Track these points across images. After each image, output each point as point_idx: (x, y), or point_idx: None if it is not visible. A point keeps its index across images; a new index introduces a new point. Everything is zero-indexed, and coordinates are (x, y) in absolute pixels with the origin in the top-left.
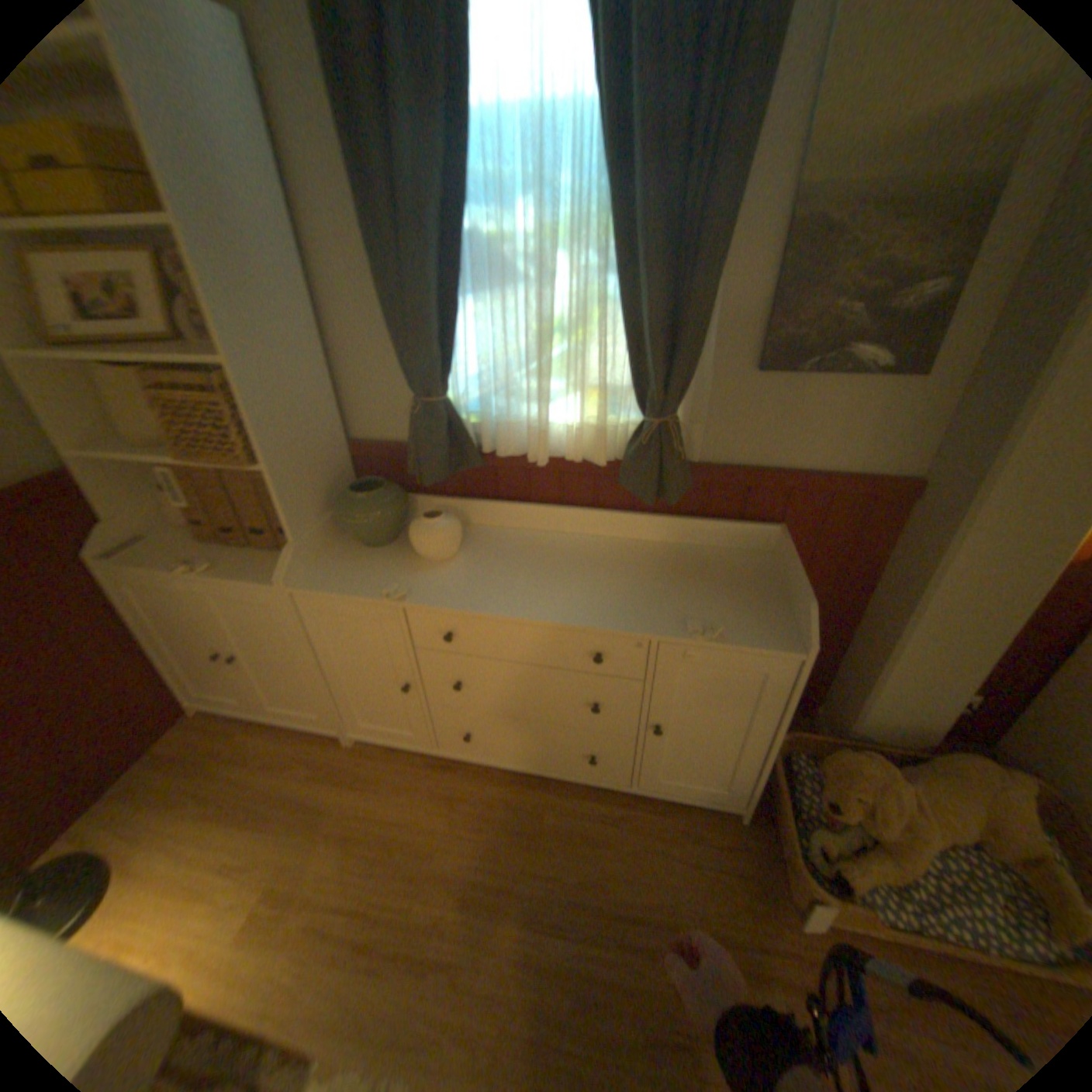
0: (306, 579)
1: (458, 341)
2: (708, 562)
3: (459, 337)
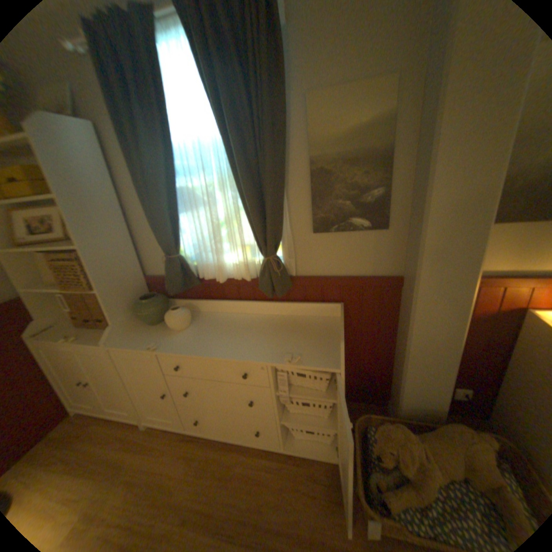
0: (114, 343)
1: (181, 231)
2: (306, 324)
3: (180, 229)
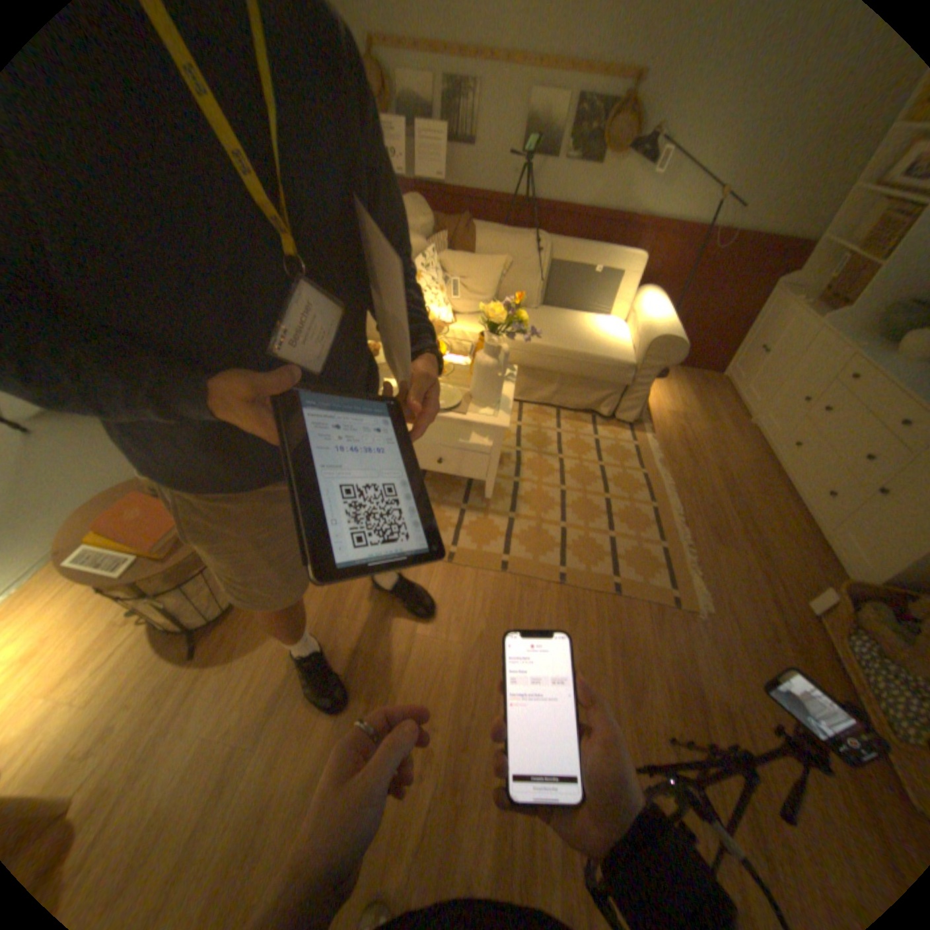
0: (835, 326)
1: None
2: None
3: None
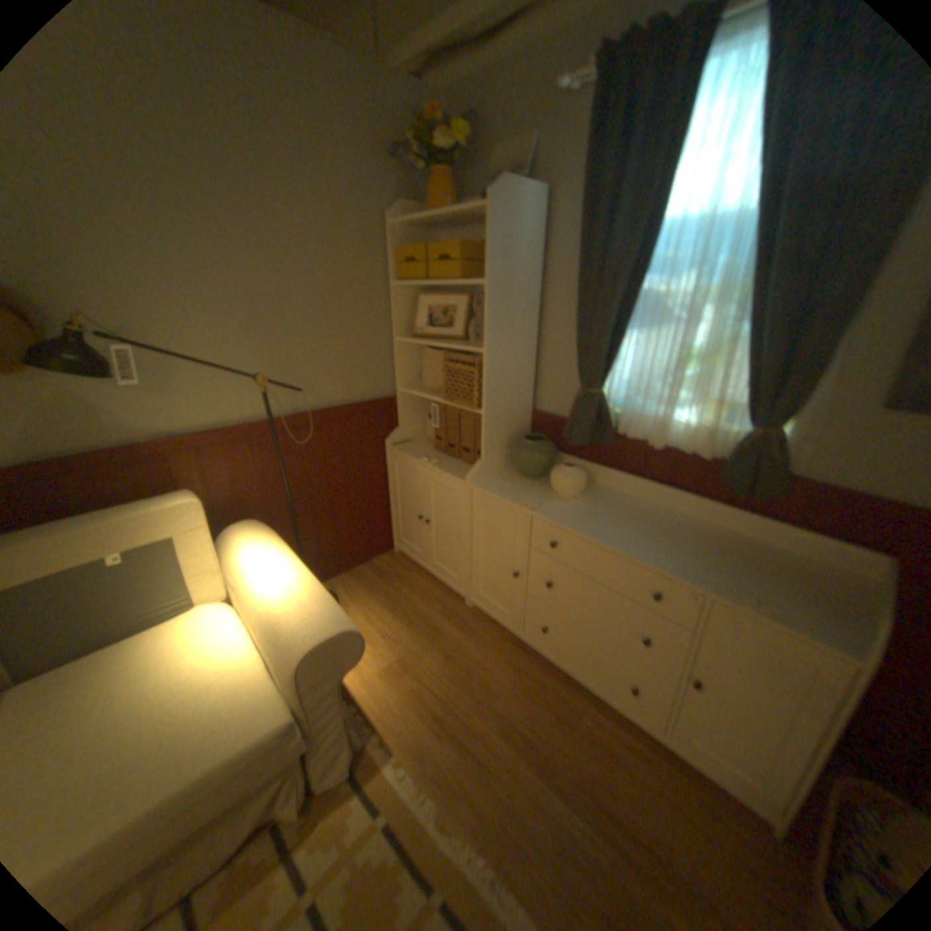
0: (482, 485)
1: (620, 358)
2: (795, 568)
3: (621, 355)
